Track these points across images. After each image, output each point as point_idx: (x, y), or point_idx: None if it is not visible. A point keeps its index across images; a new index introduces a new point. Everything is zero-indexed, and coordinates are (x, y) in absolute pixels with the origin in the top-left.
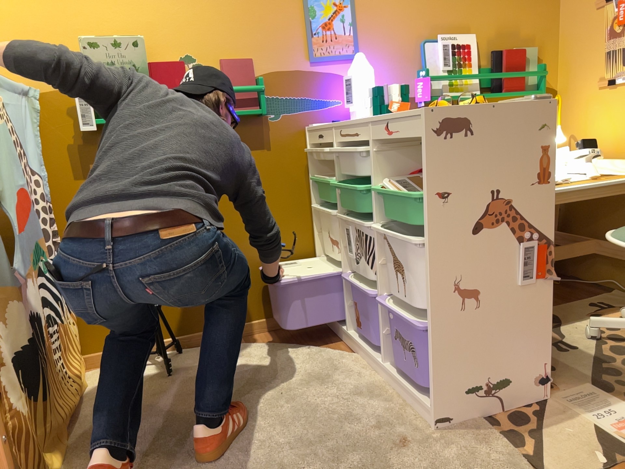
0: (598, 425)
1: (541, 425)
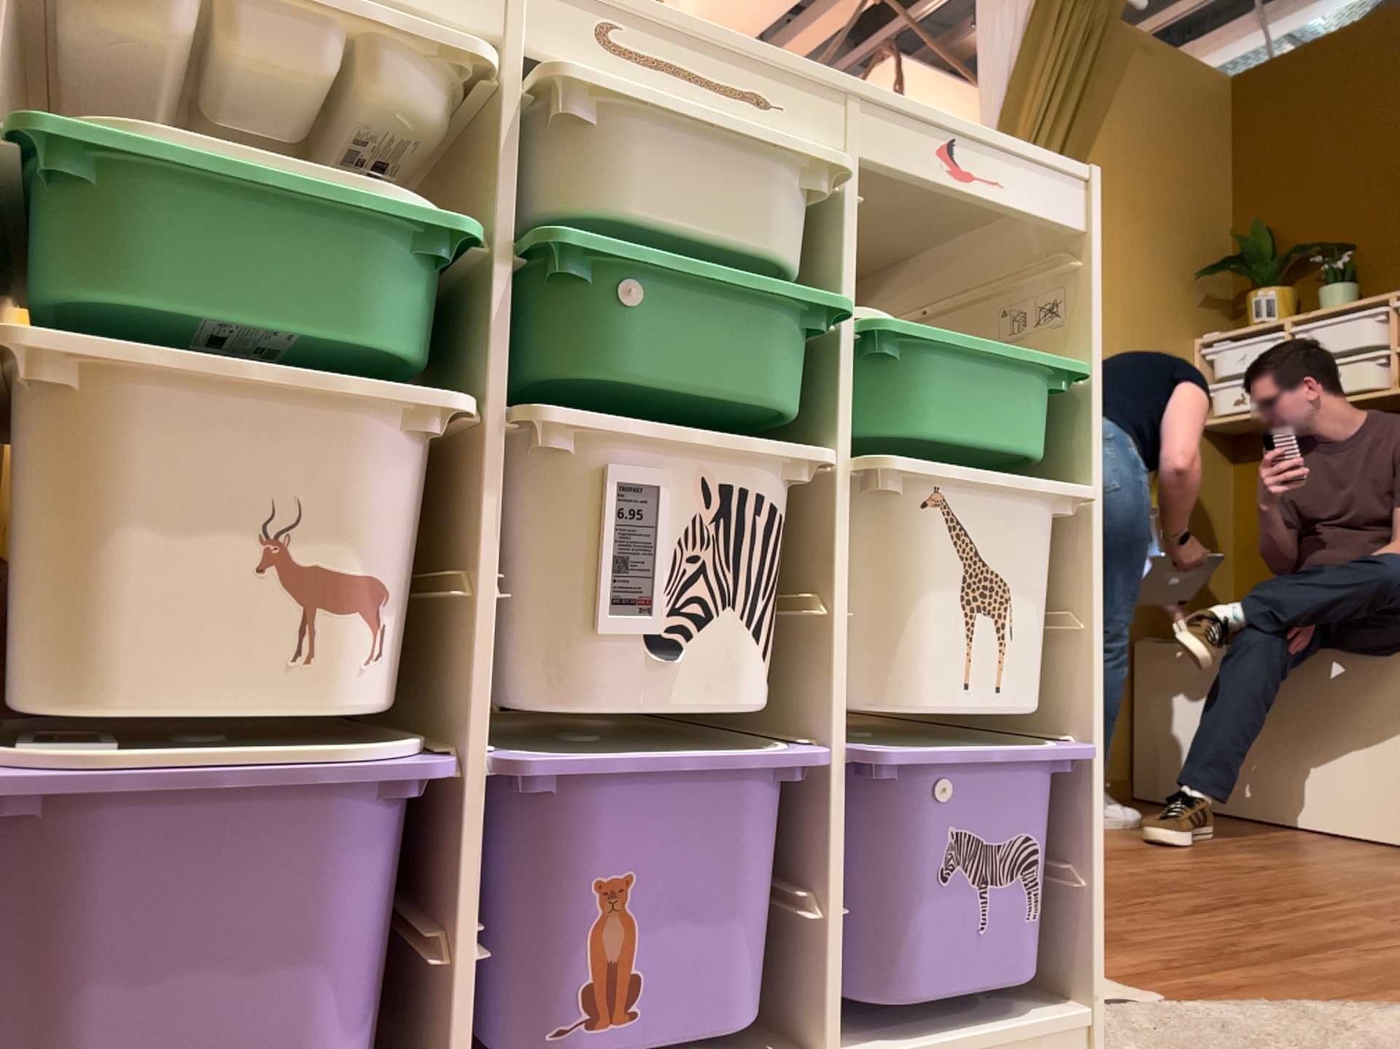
0: None
1: None
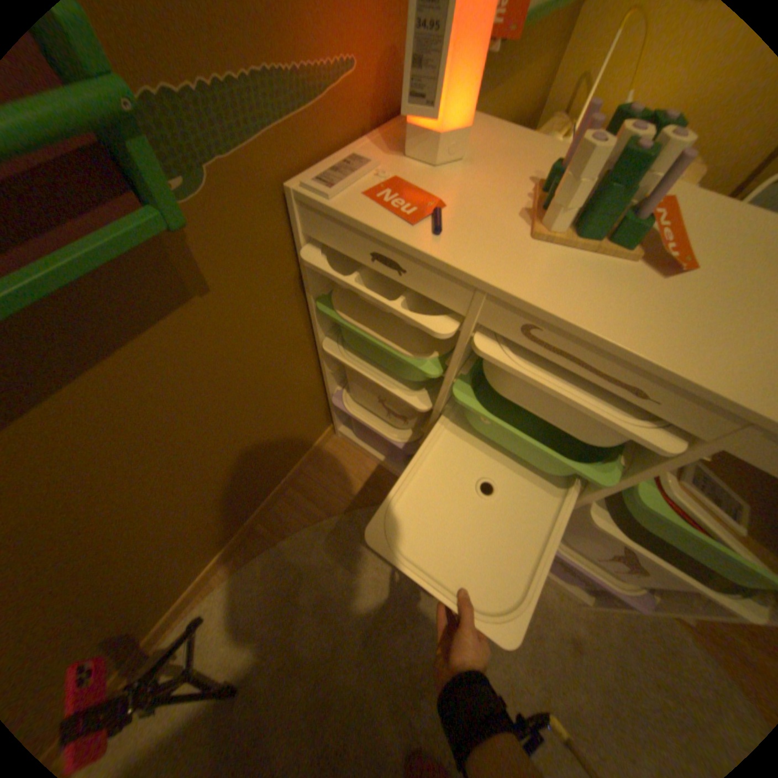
0: None
1: None
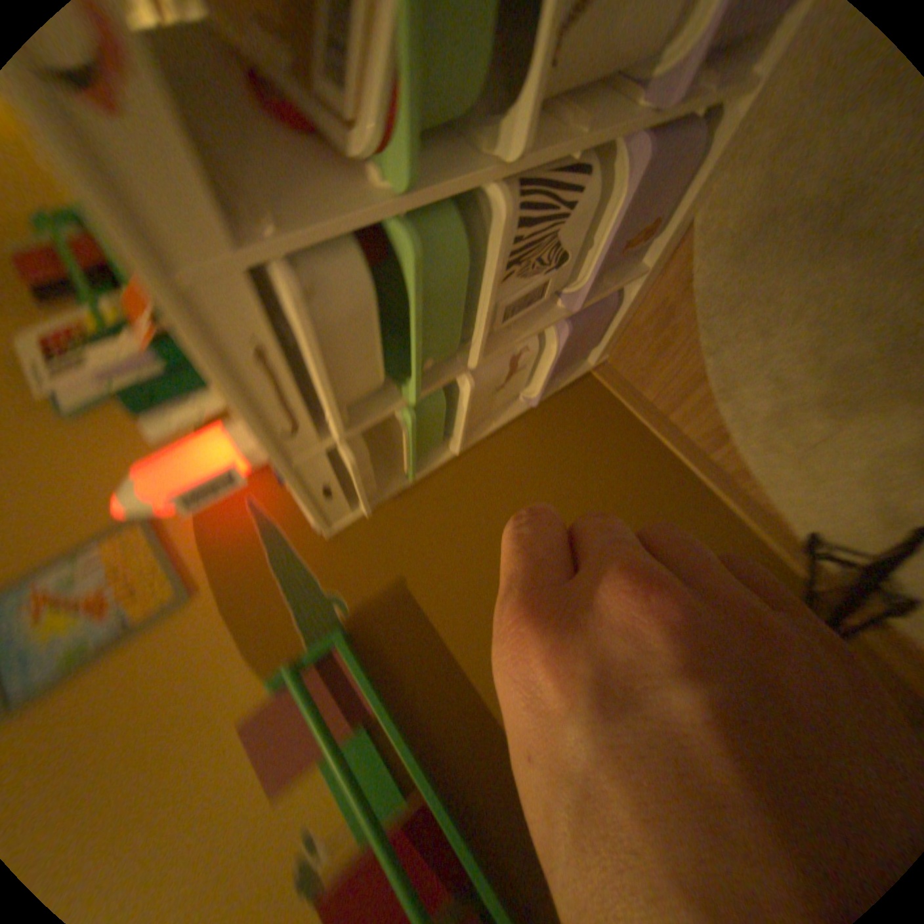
0: None
1: None
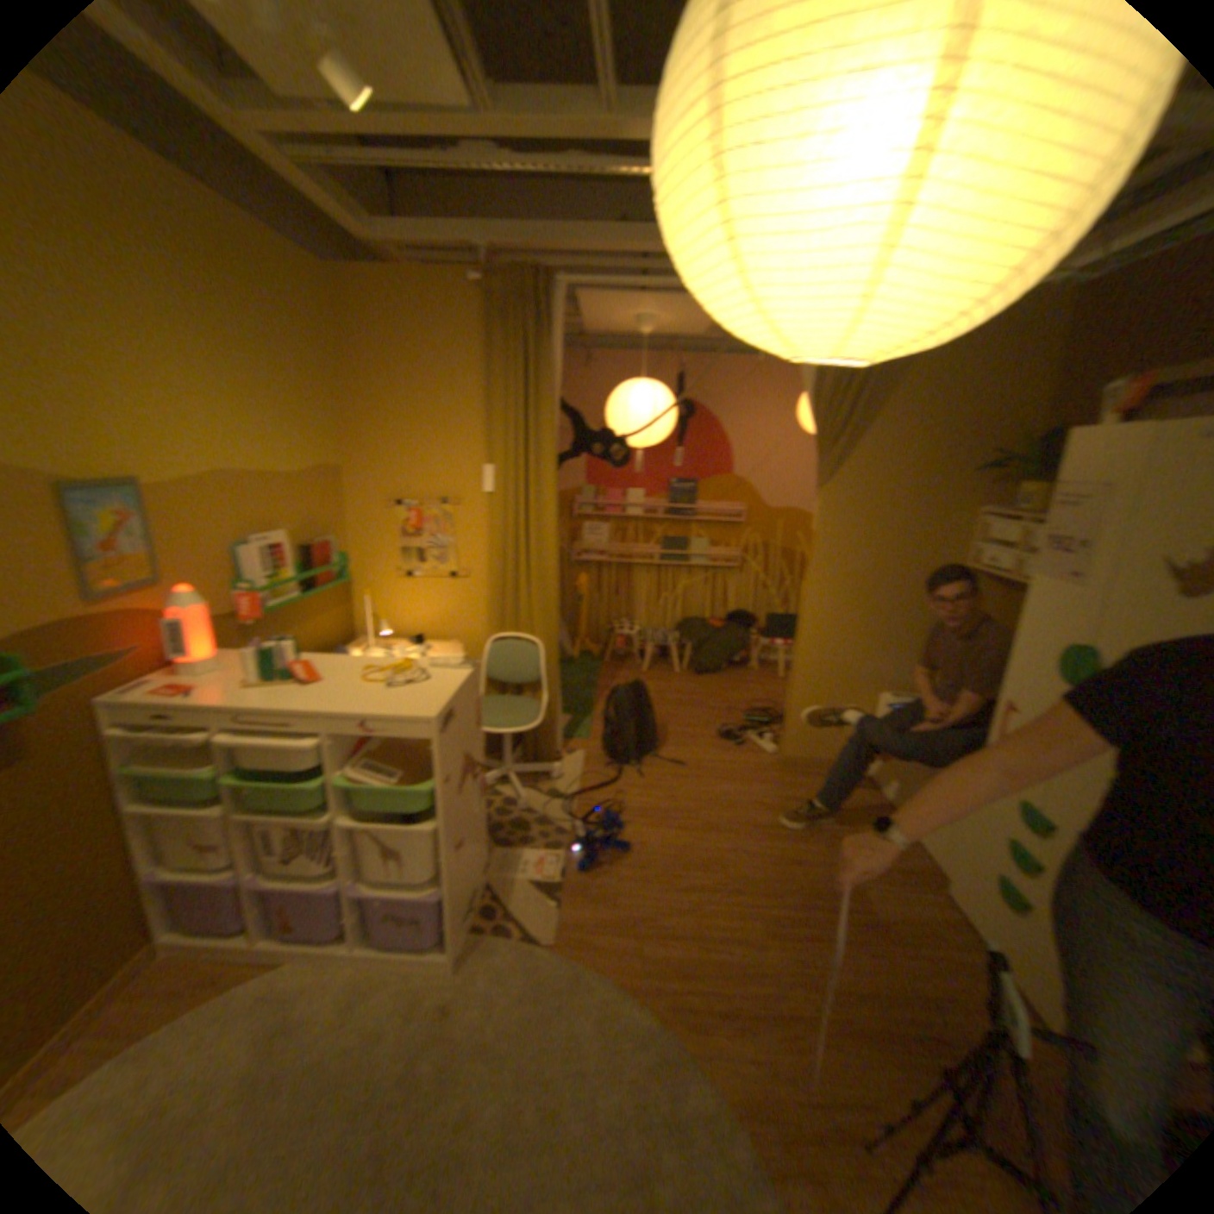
0: (529, 877)
1: (503, 904)
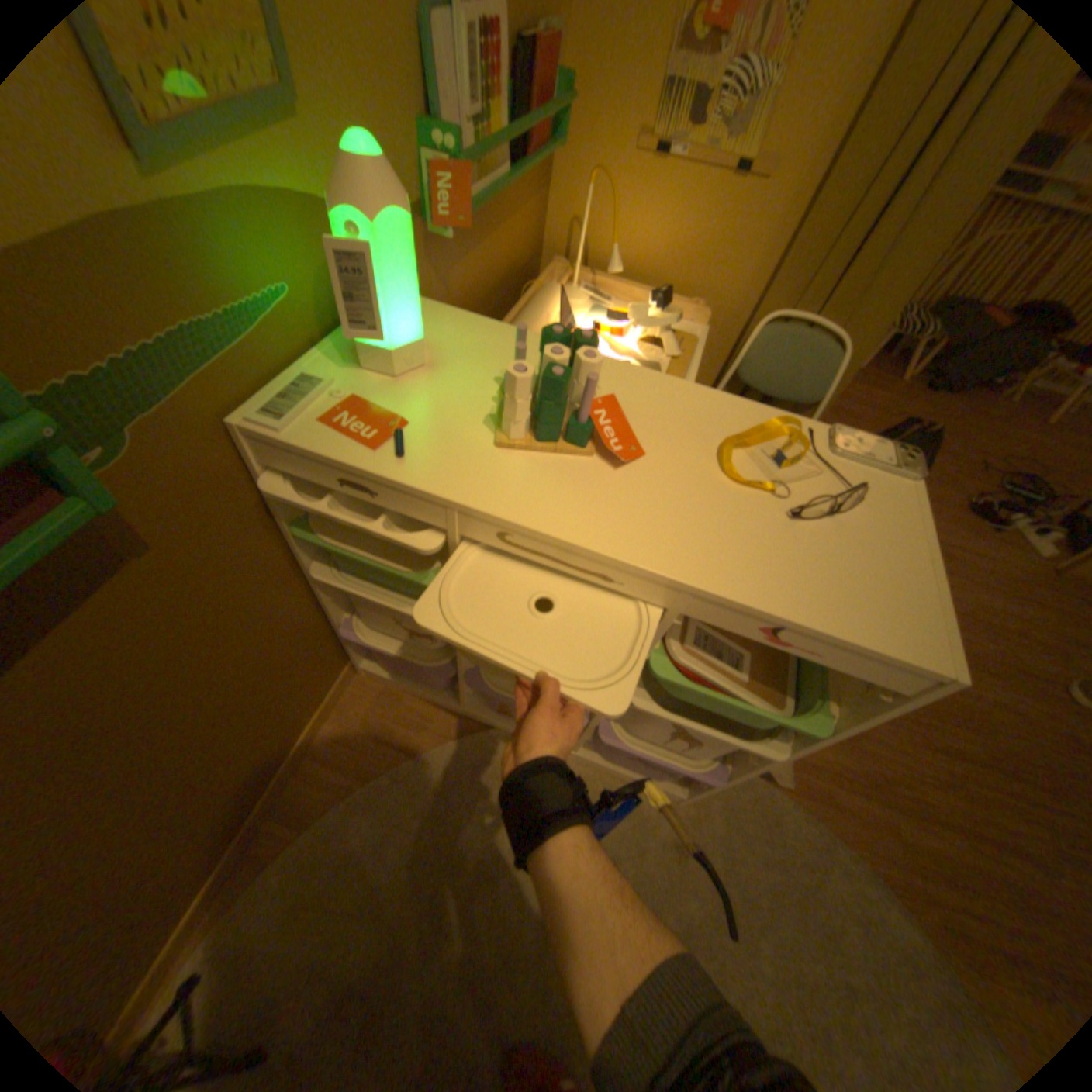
0: None
1: None
